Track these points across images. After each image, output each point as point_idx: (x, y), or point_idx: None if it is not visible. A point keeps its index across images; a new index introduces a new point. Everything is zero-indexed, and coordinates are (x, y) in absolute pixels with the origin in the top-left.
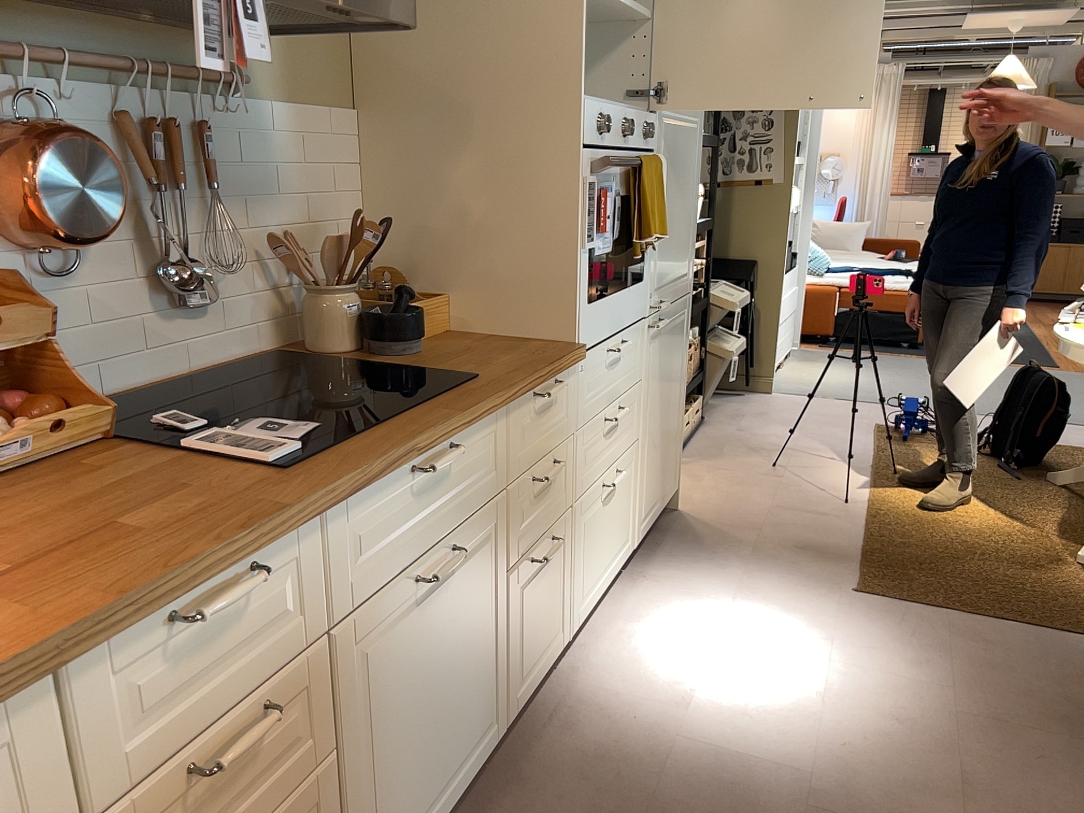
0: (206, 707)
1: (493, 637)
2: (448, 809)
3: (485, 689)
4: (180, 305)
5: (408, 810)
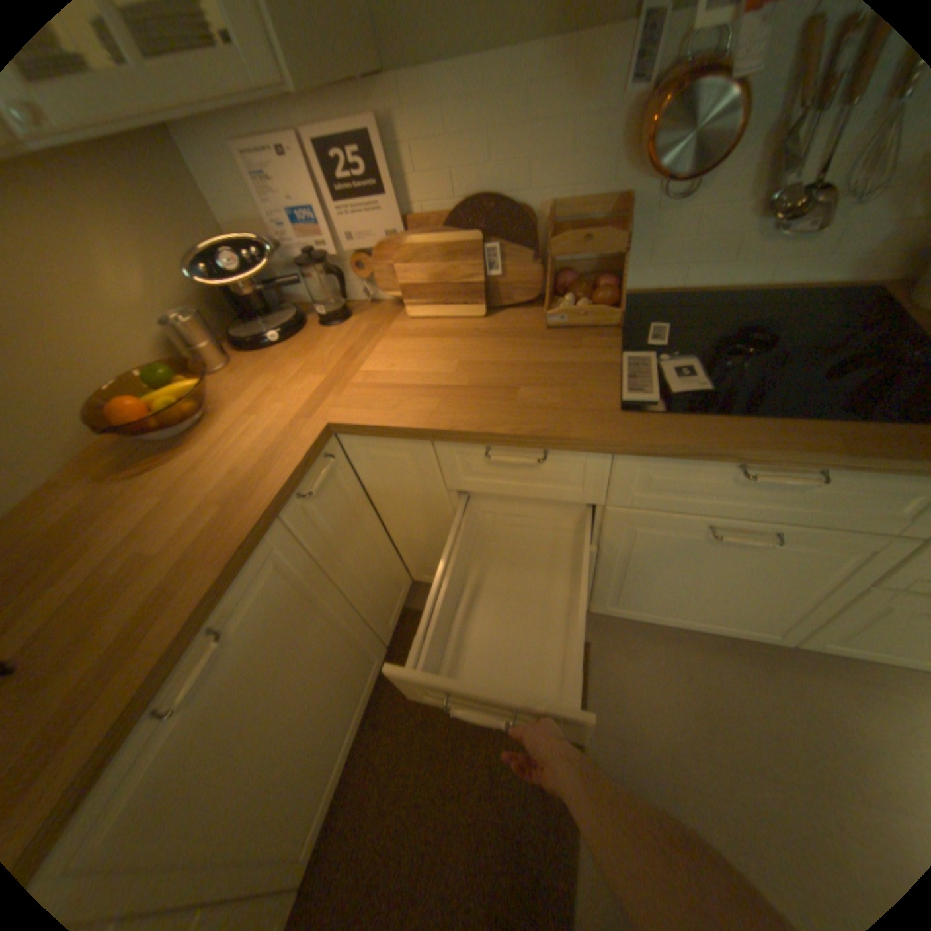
0: (512, 488)
1: (817, 604)
2: (699, 629)
3: (781, 617)
4: (786, 226)
5: (656, 605)
